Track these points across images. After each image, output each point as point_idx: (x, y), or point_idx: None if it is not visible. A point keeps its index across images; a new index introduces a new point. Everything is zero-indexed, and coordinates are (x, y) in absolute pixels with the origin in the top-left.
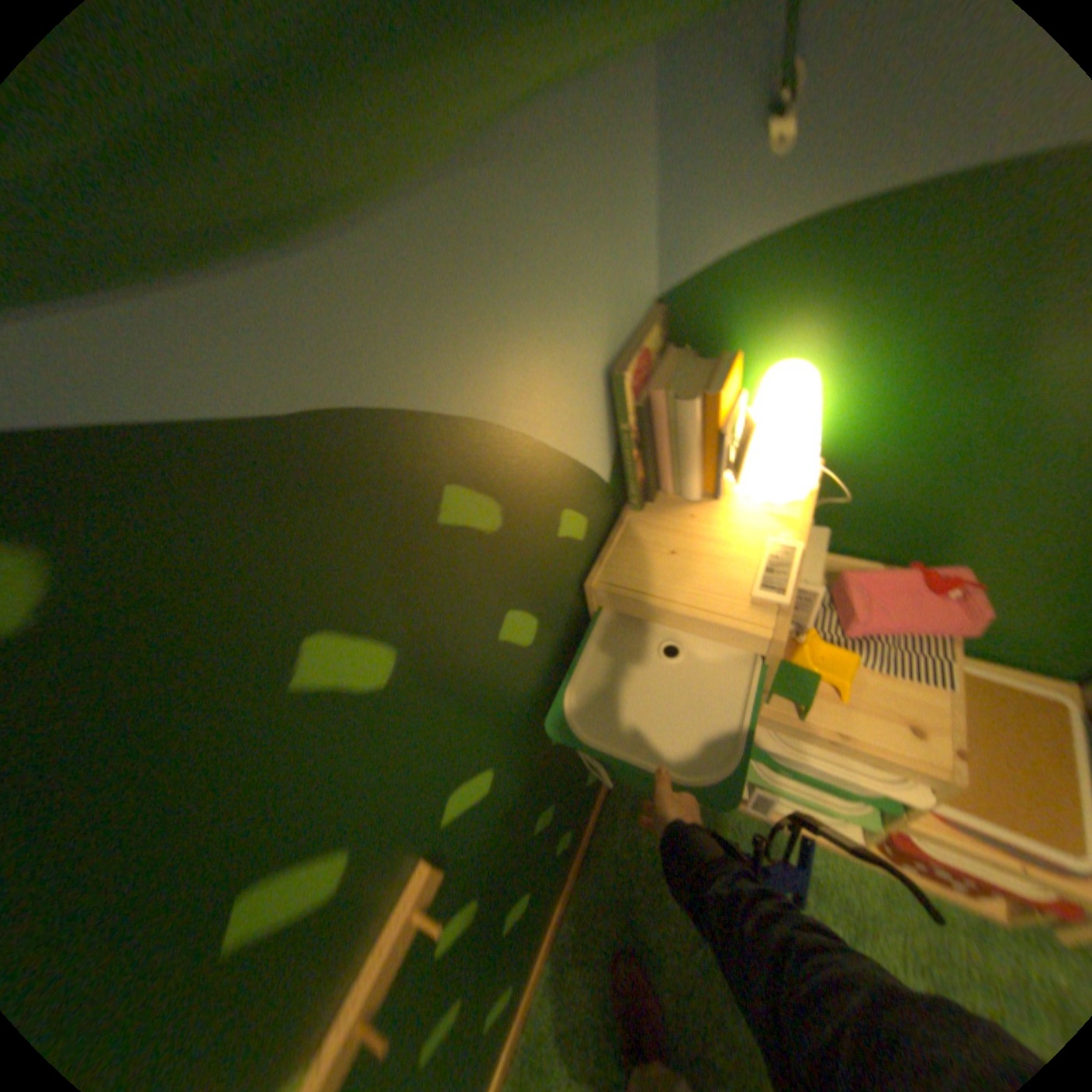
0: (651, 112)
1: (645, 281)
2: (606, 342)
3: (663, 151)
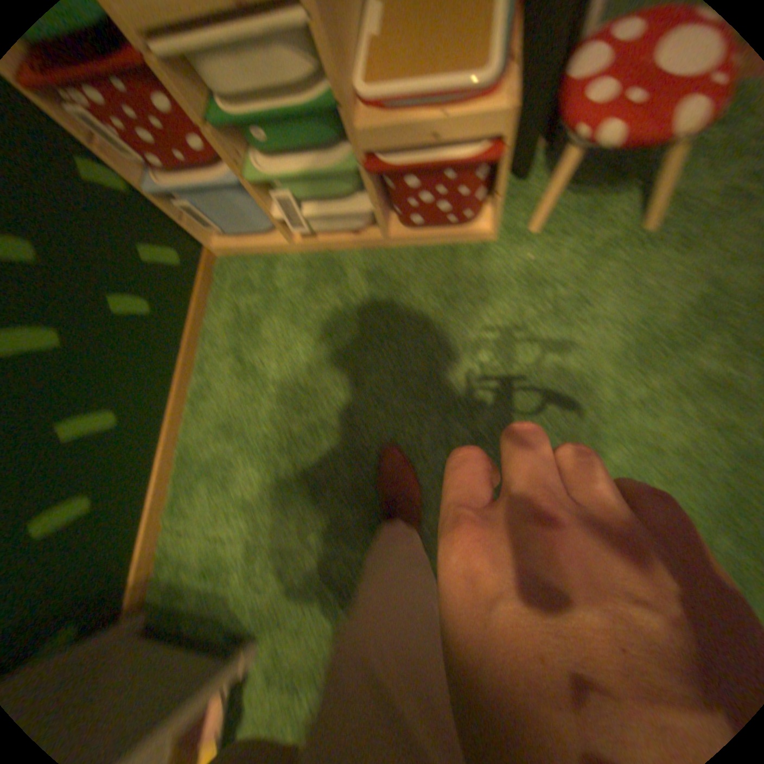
0: None
1: None
2: None
3: None
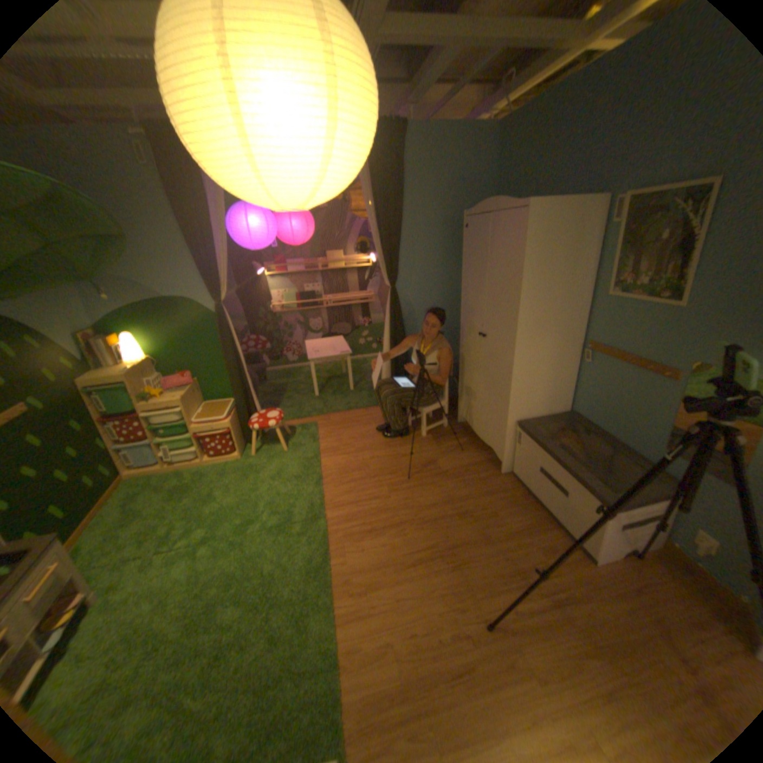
0: (73, 295)
1: (81, 322)
2: (68, 329)
3: (80, 300)
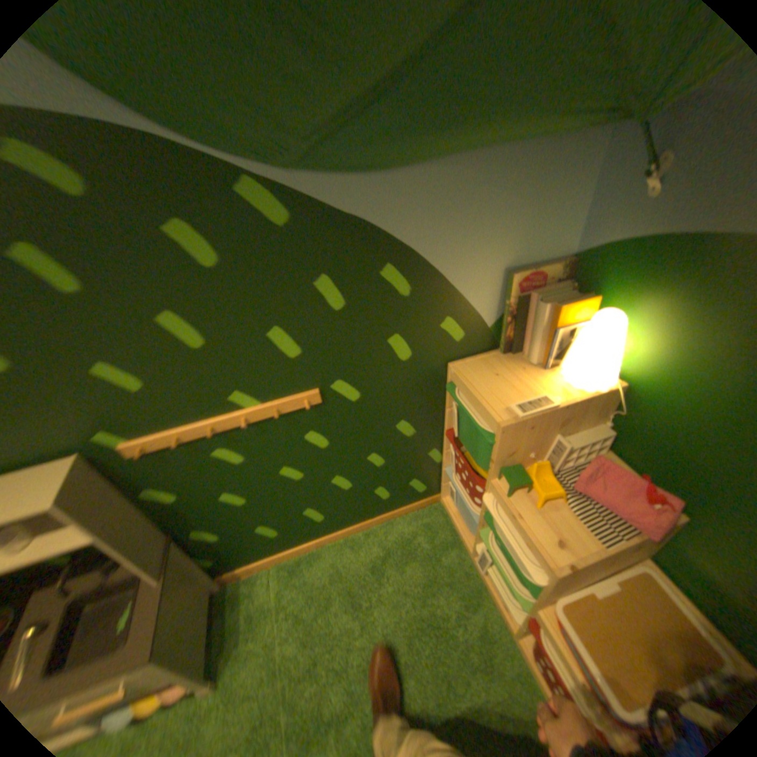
0: (592, 160)
1: (560, 240)
2: (509, 256)
3: (599, 180)
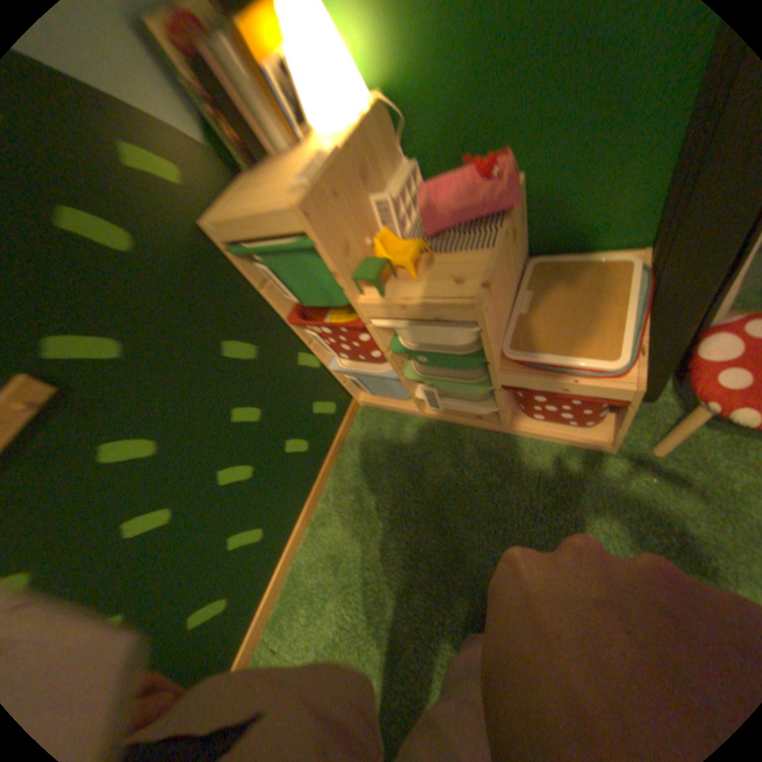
0: None
1: None
2: None
3: None
